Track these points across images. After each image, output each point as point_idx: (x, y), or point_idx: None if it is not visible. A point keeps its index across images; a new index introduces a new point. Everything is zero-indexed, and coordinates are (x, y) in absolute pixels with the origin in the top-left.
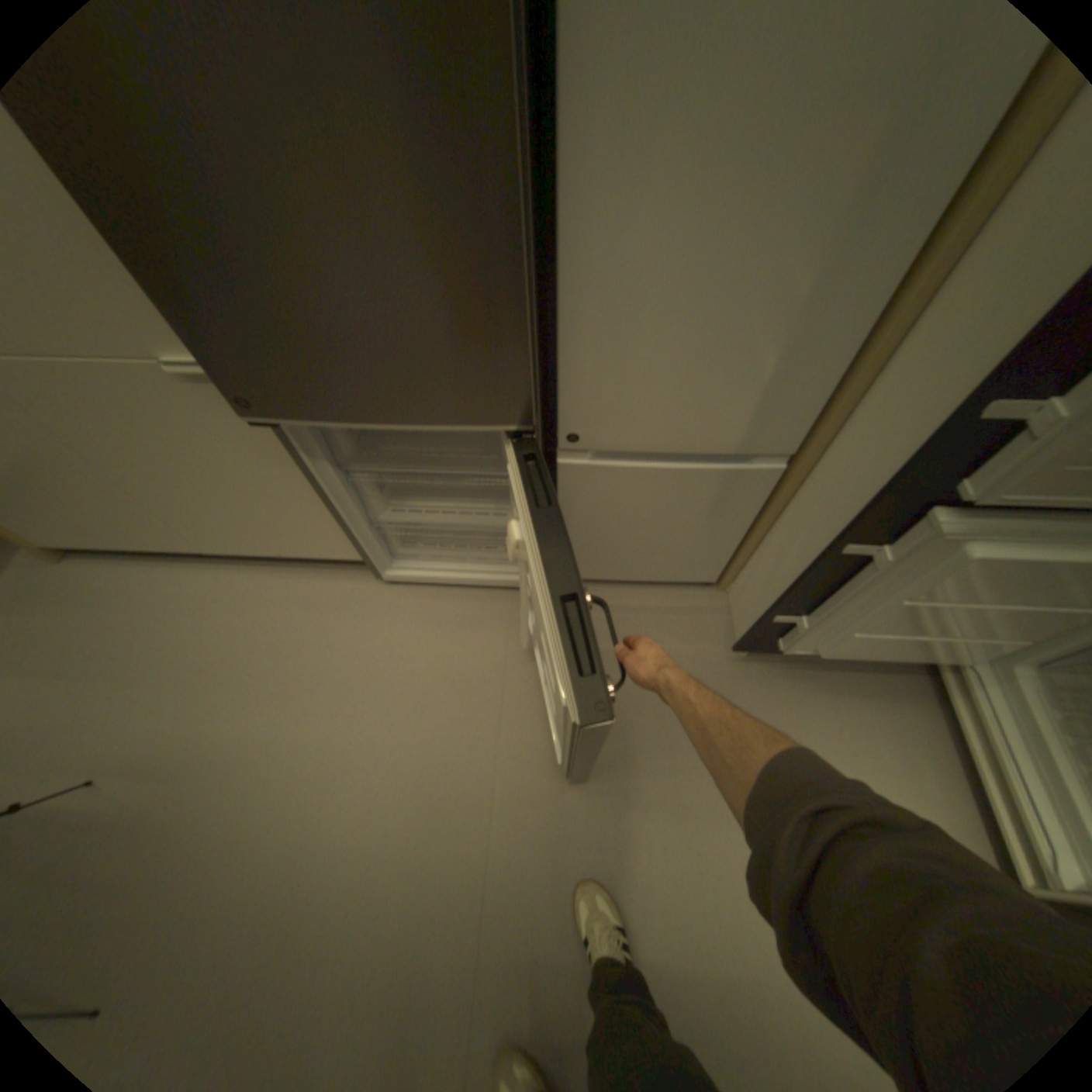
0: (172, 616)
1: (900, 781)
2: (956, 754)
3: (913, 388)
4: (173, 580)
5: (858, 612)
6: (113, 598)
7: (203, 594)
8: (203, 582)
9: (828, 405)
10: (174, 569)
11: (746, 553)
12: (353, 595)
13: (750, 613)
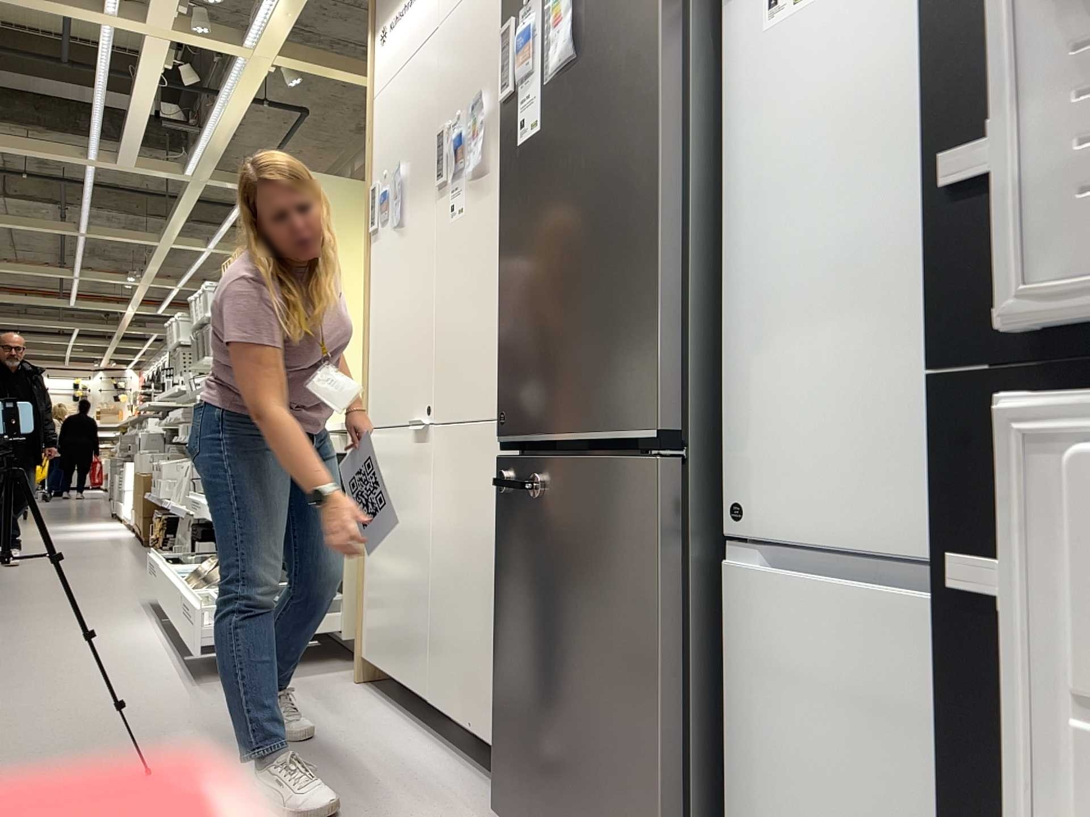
0: (352, 740)
1: None
2: None
3: None
4: (391, 725)
5: None
6: (346, 712)
7: (390, 742)
8: (403, 737)
9: None
10: (403, 720)
11: None
12: (482, 815)
13: None
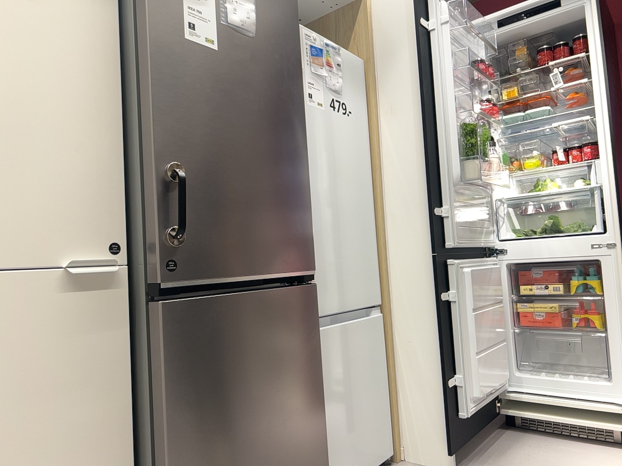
0: None
1: (569, 455)
2: (557, 437)
3: (406, 240)
4: None
5: (467, 343)
6: None
7: None
8: None
9: (379, 275)
10: None
11: (395, 401)
12: None
13: (432, 429)
